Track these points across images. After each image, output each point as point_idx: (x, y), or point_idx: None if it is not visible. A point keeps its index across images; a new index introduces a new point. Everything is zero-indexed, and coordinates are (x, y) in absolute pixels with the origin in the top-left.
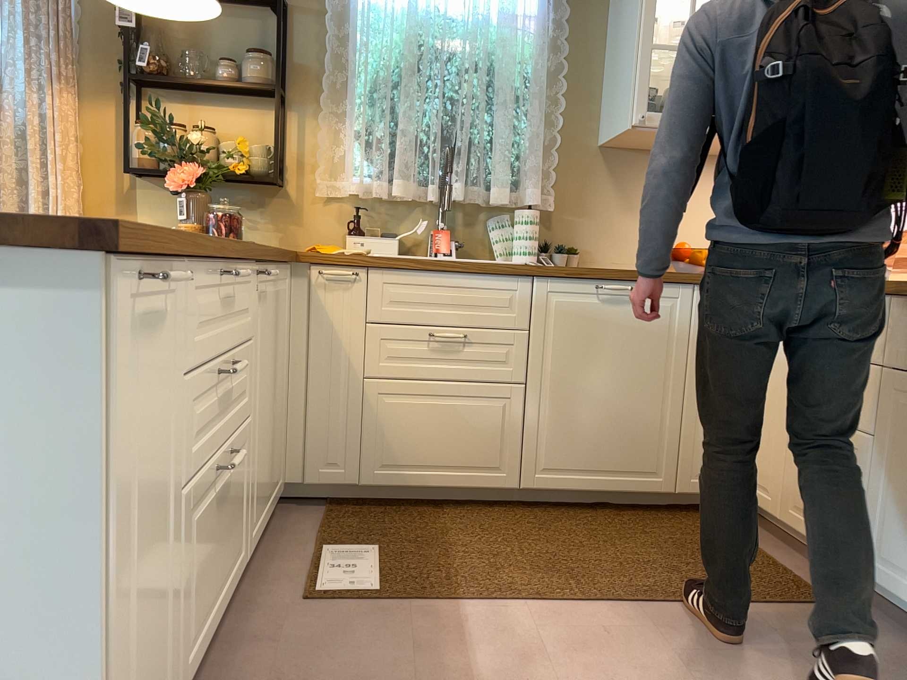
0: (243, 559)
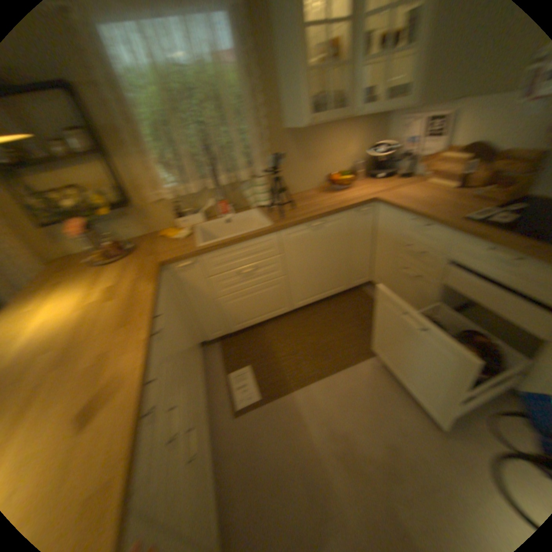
0: (203, 423)
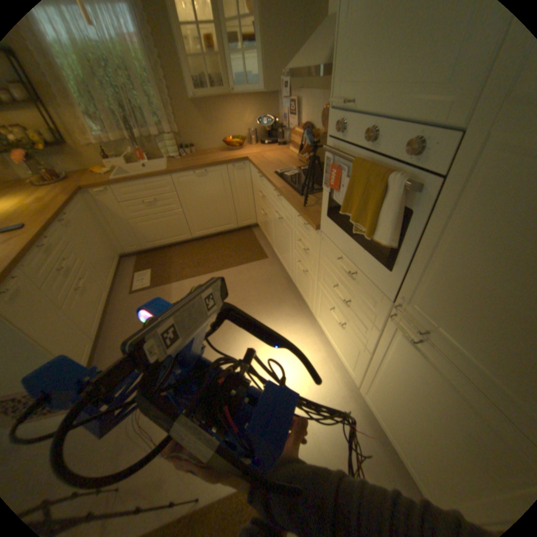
0: (106, 291)
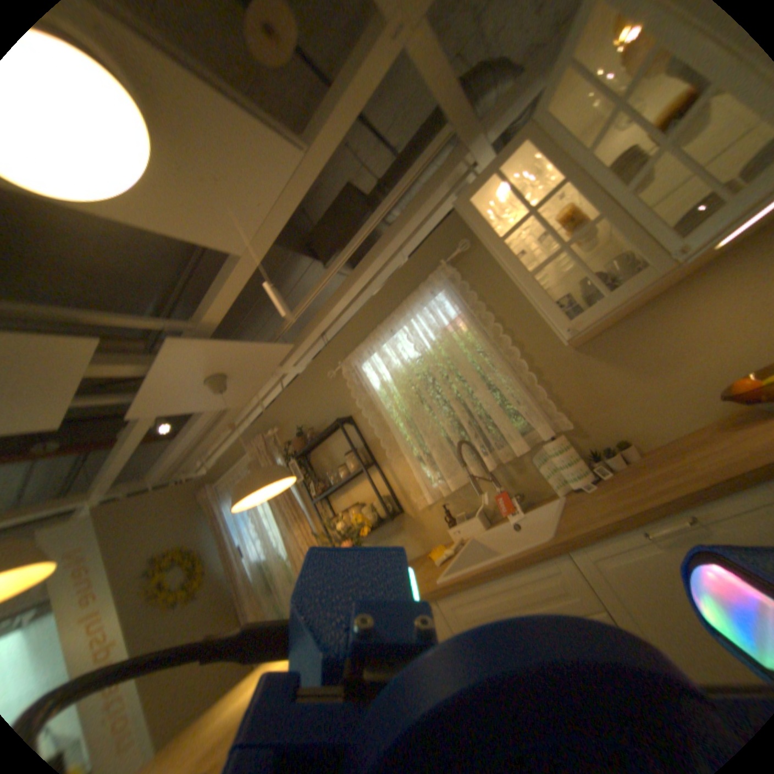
0: None
